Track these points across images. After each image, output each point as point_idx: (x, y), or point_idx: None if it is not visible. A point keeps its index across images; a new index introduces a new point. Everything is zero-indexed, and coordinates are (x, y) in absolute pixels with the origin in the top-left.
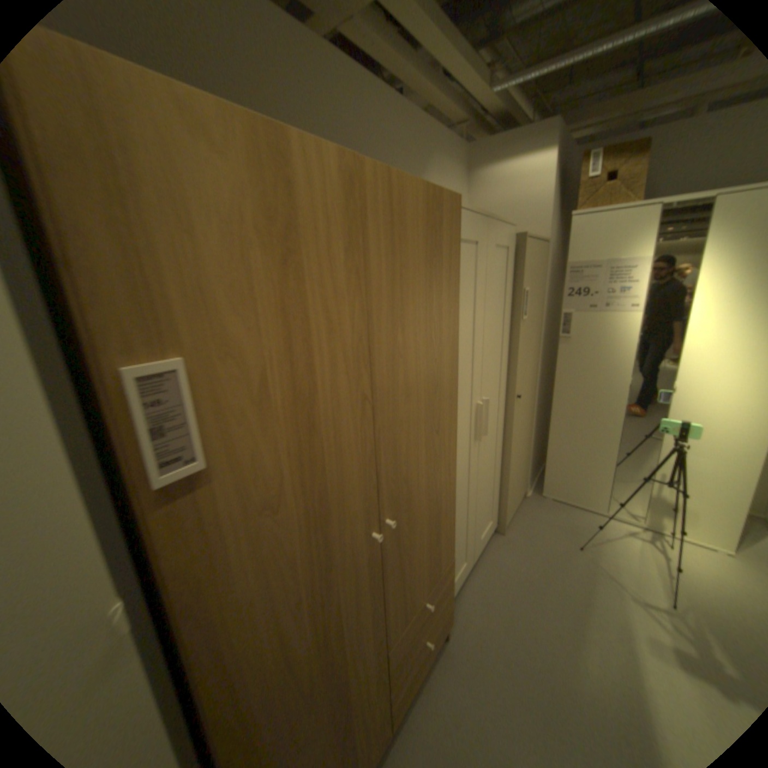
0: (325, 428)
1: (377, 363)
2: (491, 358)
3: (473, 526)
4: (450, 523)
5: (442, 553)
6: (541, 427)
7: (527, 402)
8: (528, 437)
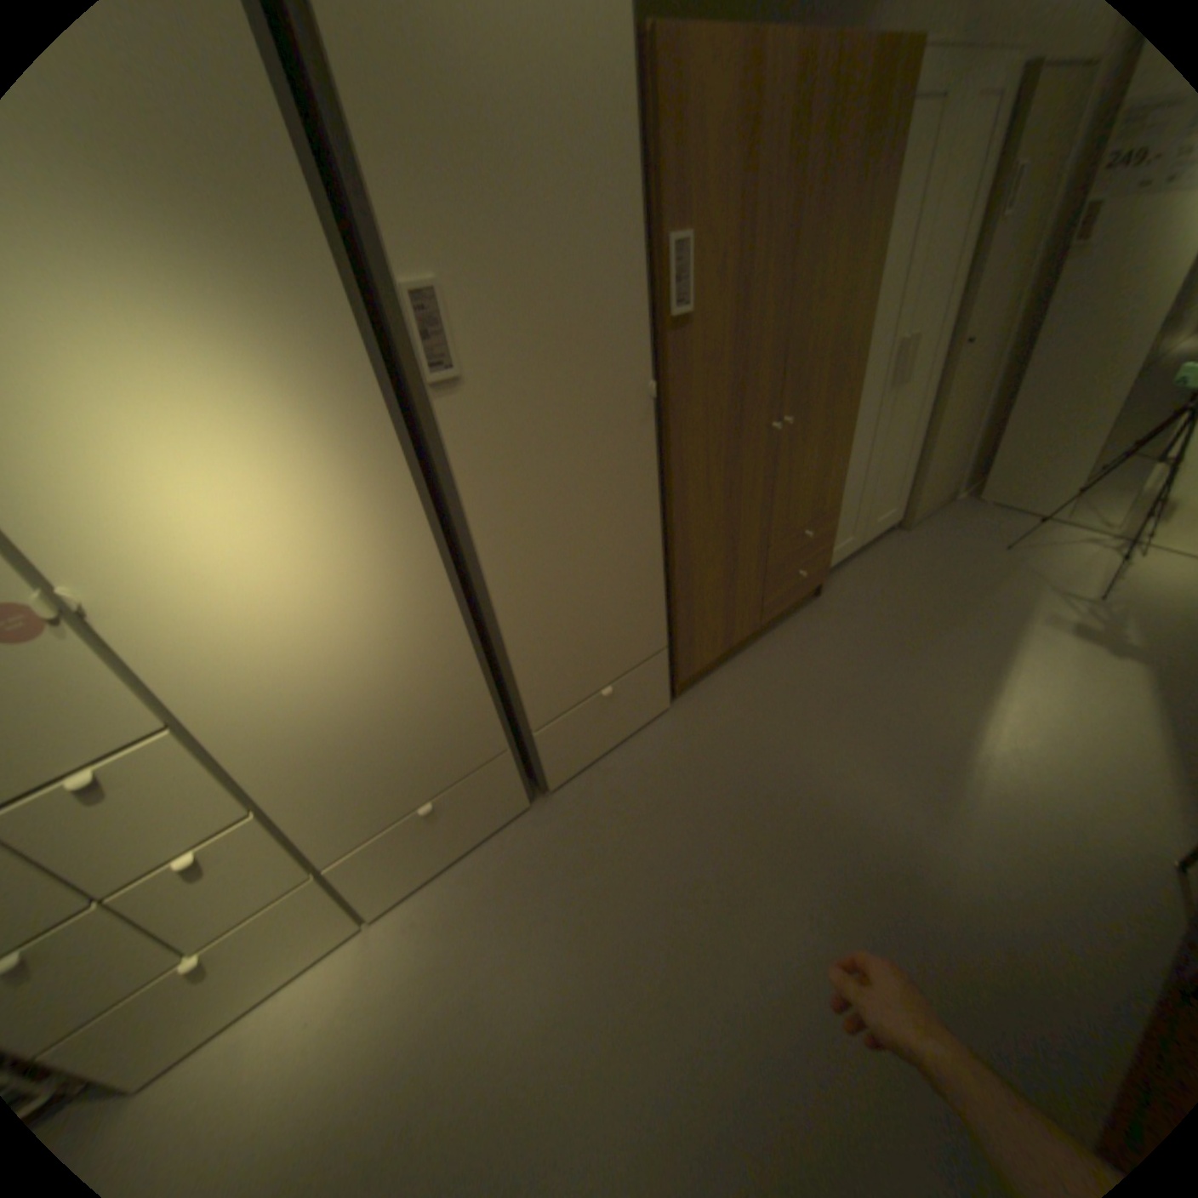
0: (755, 309)
1: (800, 256)
2: (937, 277)
3: (870, 499)
4: (844, 462)
5: (830, 491)
6: (1008, 406)
7: (985, 354)
8: (978, 410)
